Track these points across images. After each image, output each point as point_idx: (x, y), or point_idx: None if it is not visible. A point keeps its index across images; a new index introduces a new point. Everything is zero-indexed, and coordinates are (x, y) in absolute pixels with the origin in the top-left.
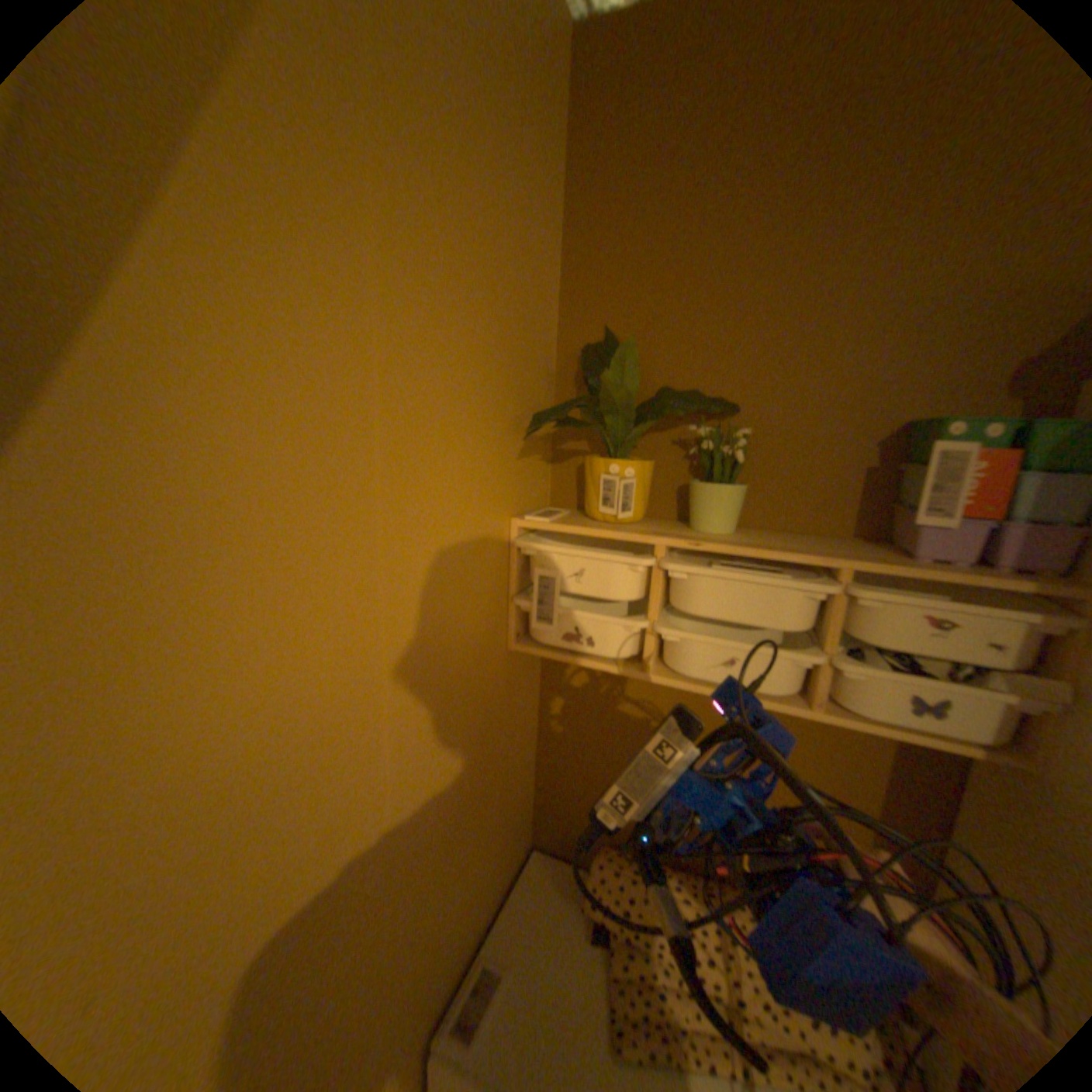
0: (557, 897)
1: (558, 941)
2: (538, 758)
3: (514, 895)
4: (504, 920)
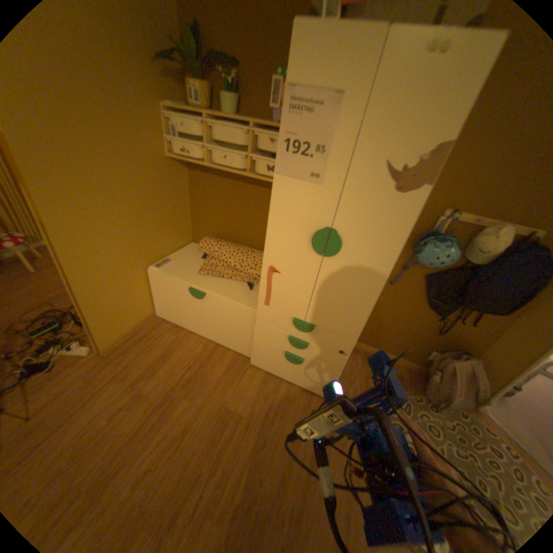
0: (195, 251)
1: (191, 258)
2: (190, 210)
3: (181, 249)
4: (176, 253)
